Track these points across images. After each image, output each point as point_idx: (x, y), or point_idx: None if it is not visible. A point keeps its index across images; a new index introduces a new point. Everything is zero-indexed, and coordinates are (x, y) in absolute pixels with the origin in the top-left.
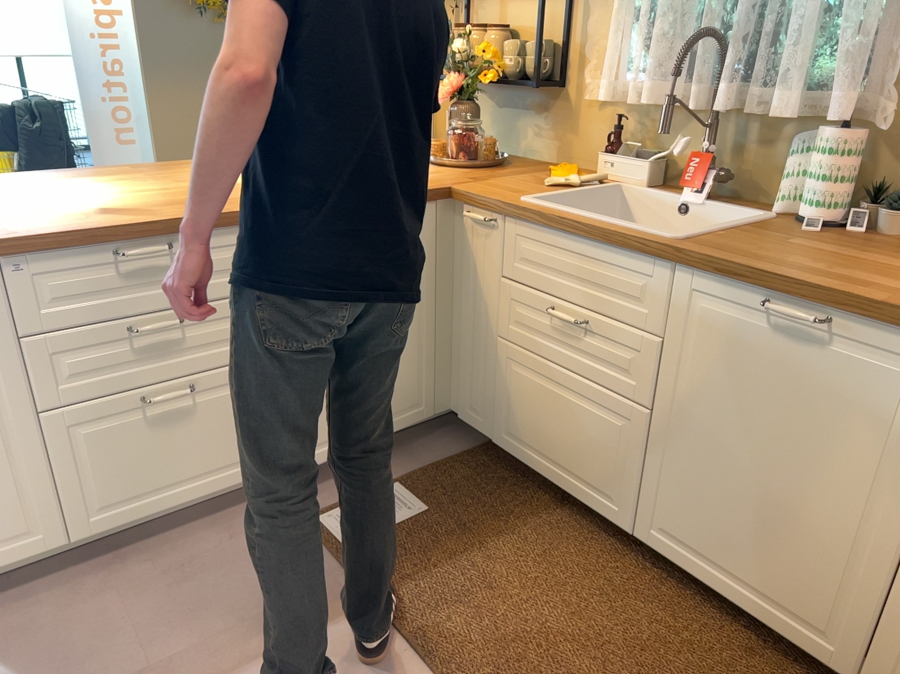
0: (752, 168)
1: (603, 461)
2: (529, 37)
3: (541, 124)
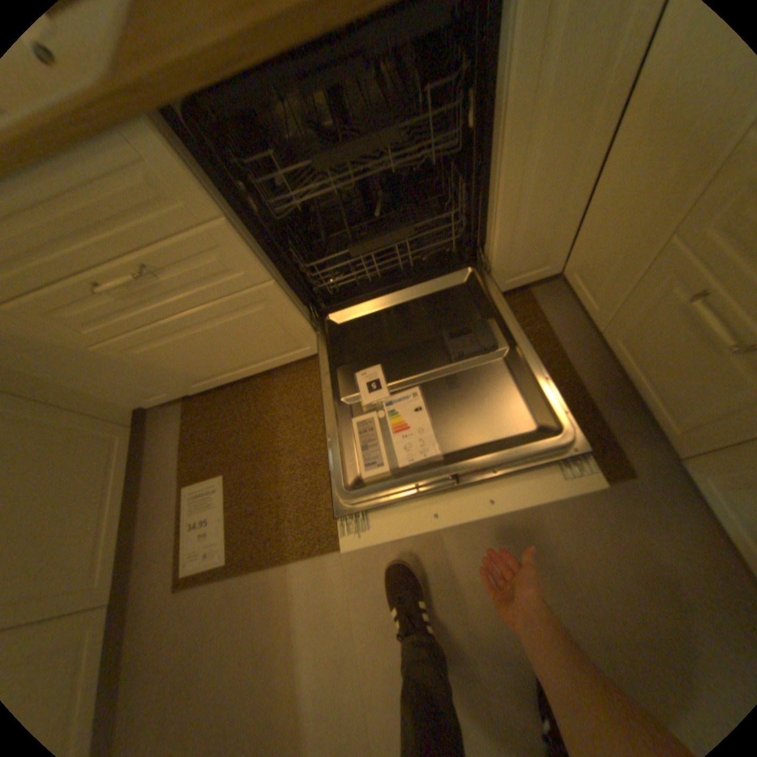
0: None
1: (274, 336)
2: None
3: None
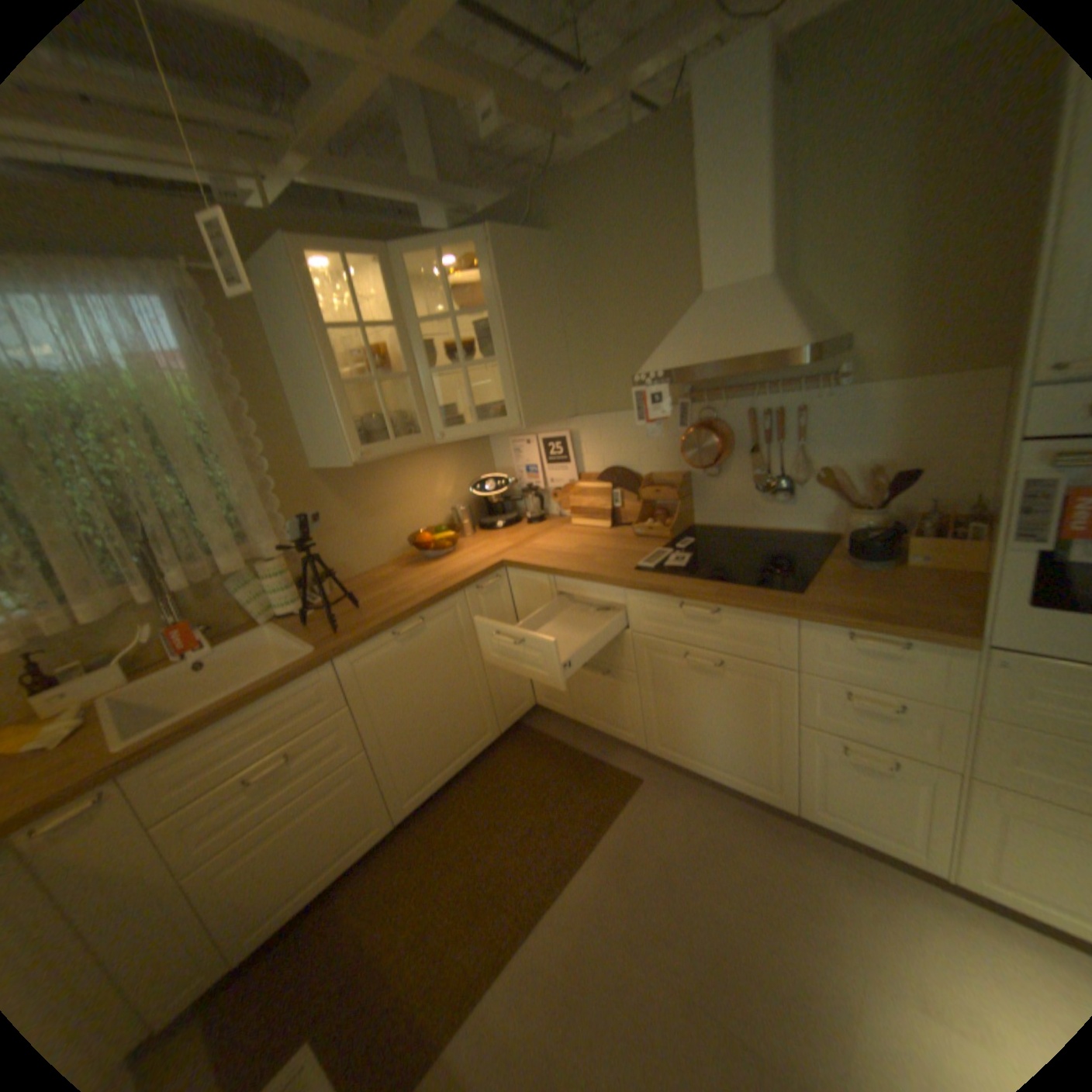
0: (205, 618)
1: (353, 820)
2: None
3: None
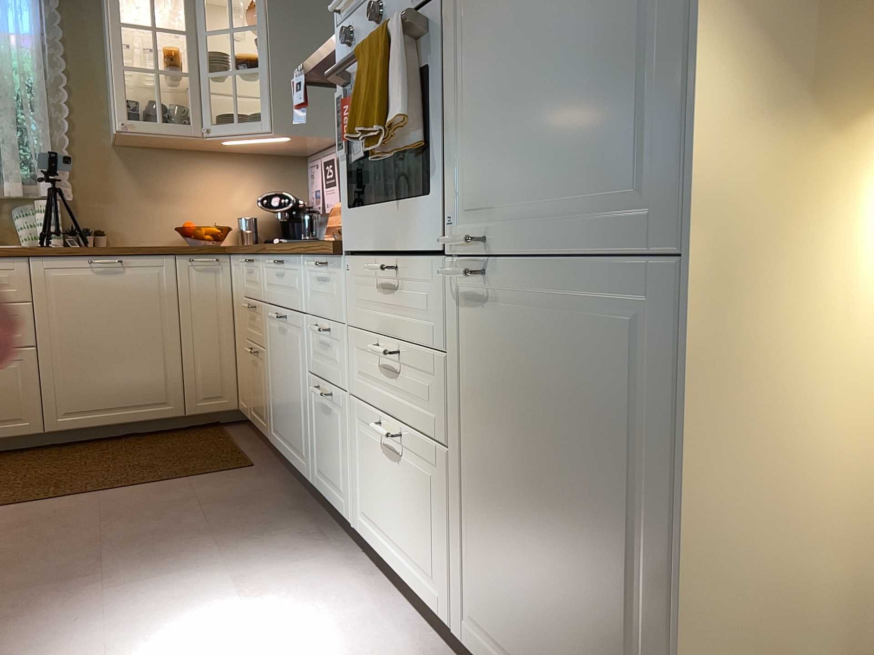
0: None
1: (7, 398)
2: None
3: None
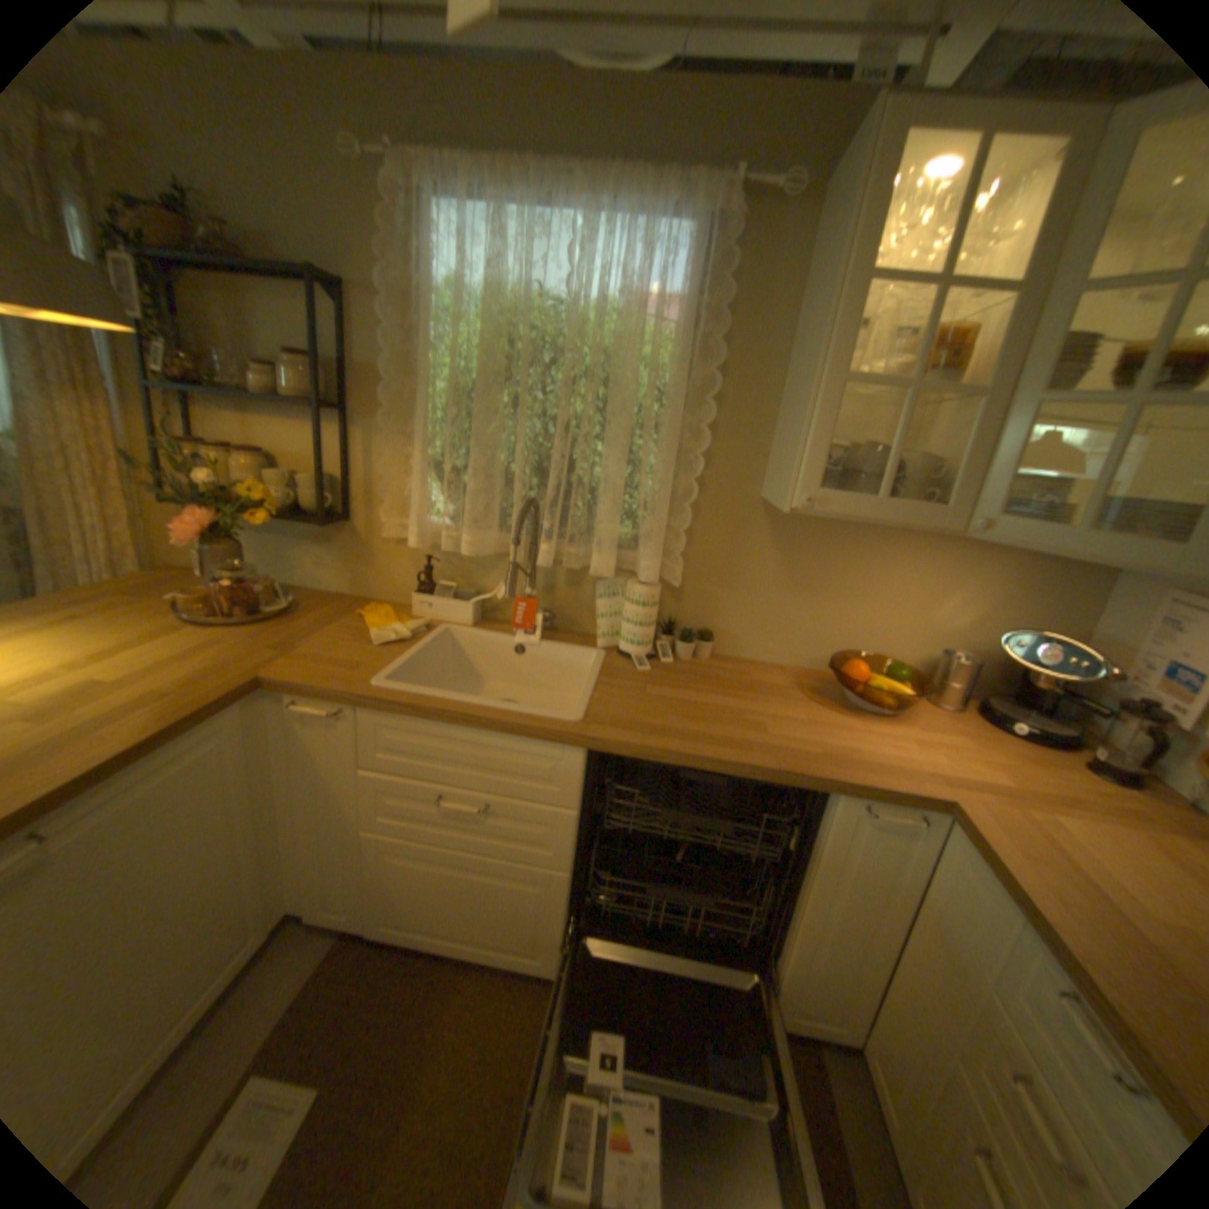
0: (566, 603)
1: (519, 928)
2: (292, 461)
3: (324, 553)
